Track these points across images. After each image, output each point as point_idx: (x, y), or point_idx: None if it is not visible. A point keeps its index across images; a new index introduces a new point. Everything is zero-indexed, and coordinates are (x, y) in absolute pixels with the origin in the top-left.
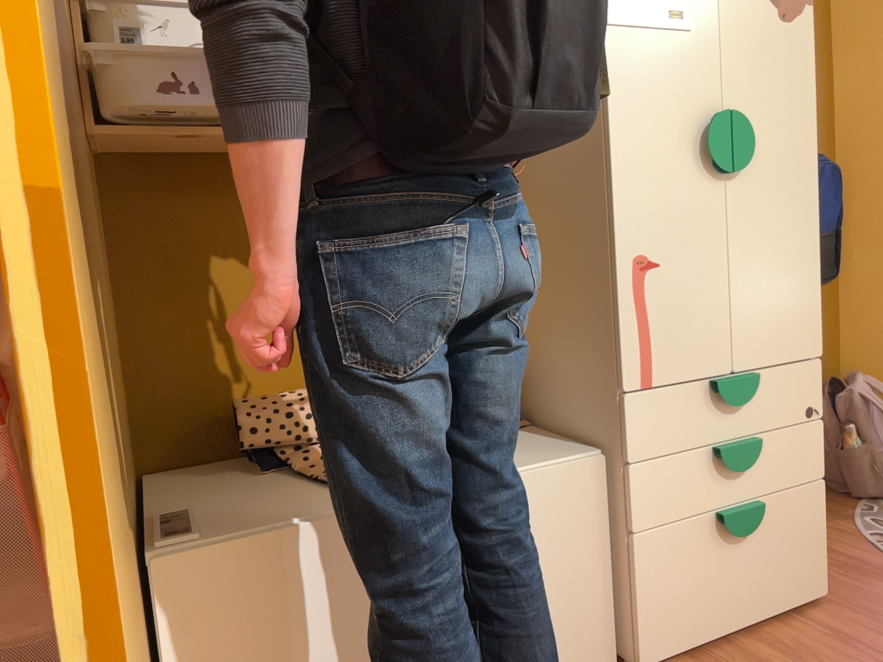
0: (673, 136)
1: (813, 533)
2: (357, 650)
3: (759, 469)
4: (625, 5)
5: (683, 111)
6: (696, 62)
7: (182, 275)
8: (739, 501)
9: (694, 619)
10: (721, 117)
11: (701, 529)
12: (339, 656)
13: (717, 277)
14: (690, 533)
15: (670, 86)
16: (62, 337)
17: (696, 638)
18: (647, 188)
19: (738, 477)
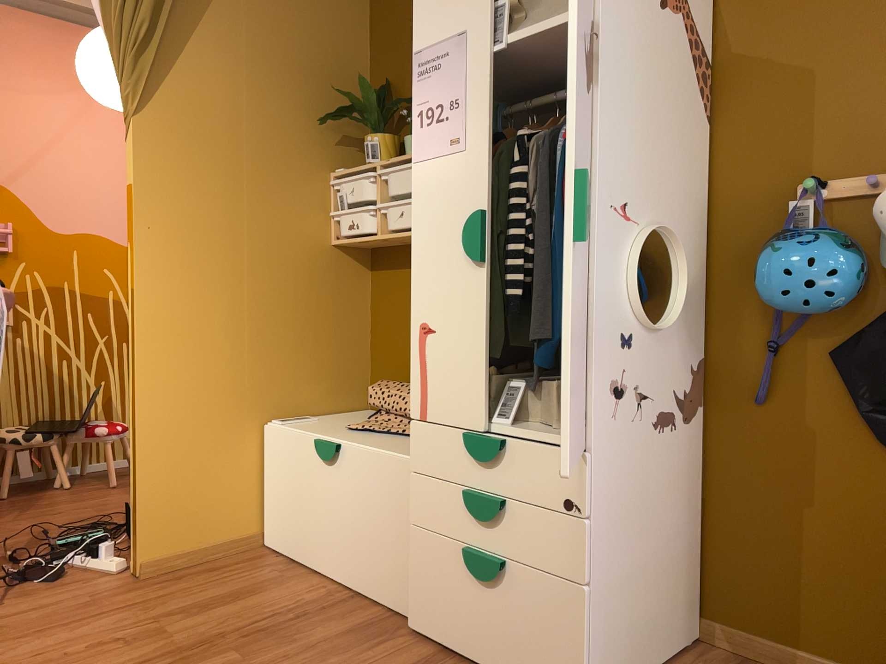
0: (447, 234)
1: (566, 638)
2: (307, 505)
3: (508, 533)
4: (422, 146)
5: (456, 214)
6: (467, 173)
7: (389, 310)
8: (484, 549)
9: (445, 623)
10: (471, 216)
11: (454, 553)
12: (302, 503)
13: (474, 348)
14: (445, 550)
15: (448, 196)
16: (135, 322)
17: (445, 640)
18: (429, 273)
19: (483, 527)
